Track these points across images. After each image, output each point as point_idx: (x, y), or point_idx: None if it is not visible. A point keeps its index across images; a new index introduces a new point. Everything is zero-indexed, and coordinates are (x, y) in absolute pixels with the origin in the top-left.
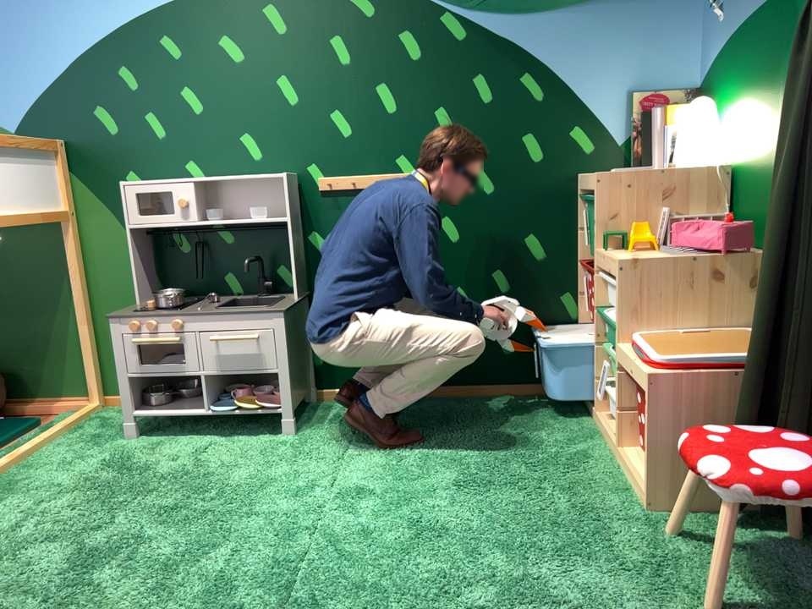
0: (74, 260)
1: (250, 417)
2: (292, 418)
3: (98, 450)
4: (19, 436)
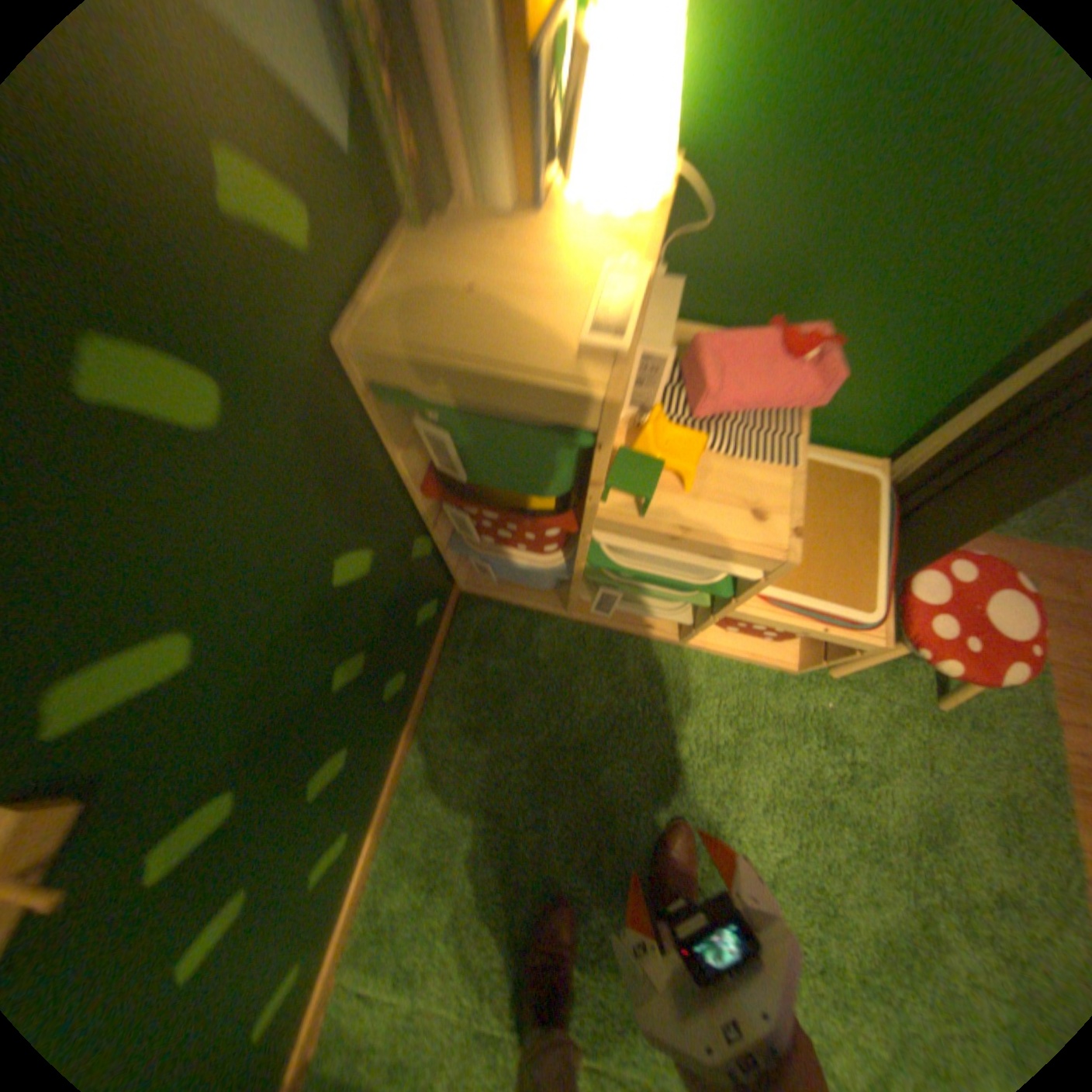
0: None
1: None
2: None
3: None
4: None
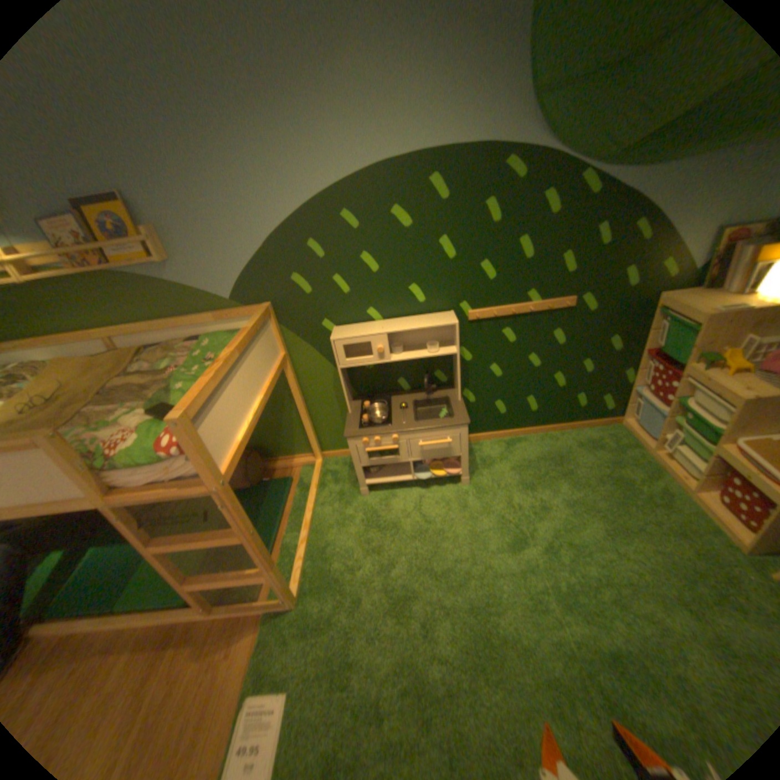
0: (294, 385)
1: (440, 478)
2: (468, 476)
3: (351, 509)
4: (289, 496)
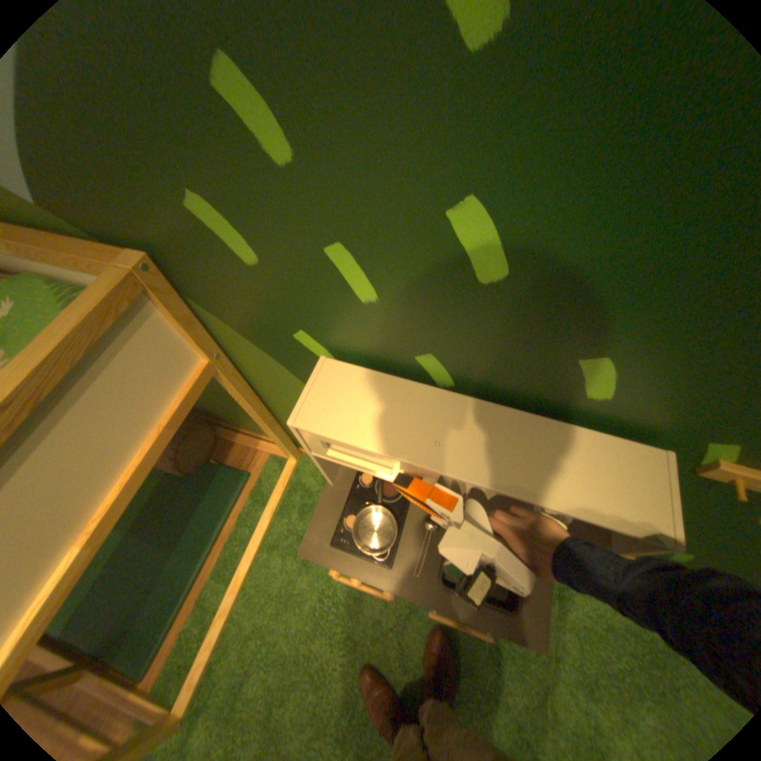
0: (242, 399)
1: None
2: None
3: (308, 579)
4: (237, 505)
